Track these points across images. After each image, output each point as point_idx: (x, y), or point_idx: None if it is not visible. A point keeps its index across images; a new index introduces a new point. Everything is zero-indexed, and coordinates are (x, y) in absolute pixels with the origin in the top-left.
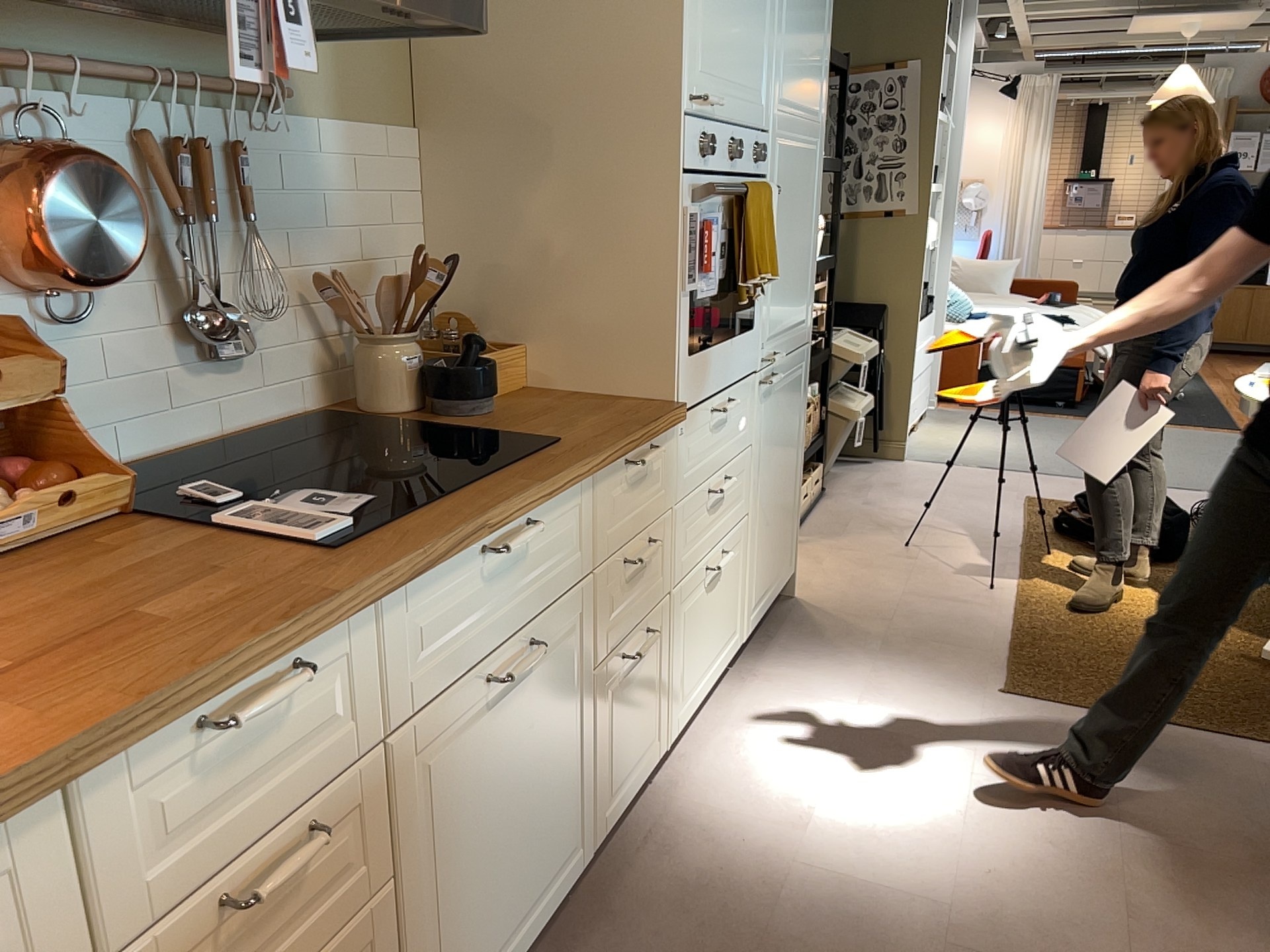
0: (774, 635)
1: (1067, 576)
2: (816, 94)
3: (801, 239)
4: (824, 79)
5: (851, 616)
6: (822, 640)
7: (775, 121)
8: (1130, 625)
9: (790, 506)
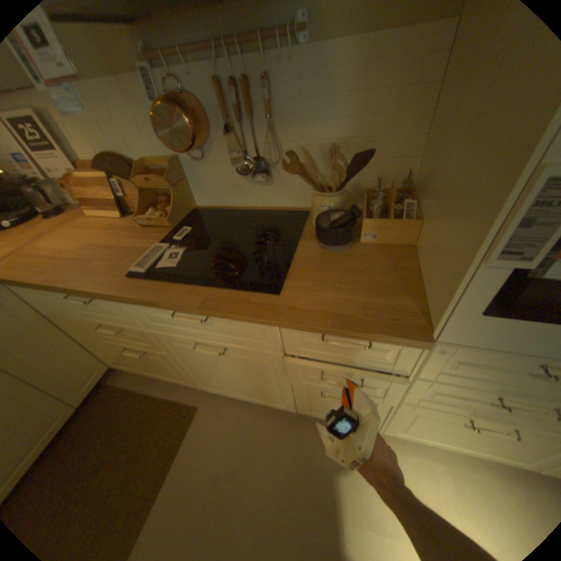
0: None
1: None
2: None
3: None
4: None
5: None
6: None
7: None
8: None
9: None
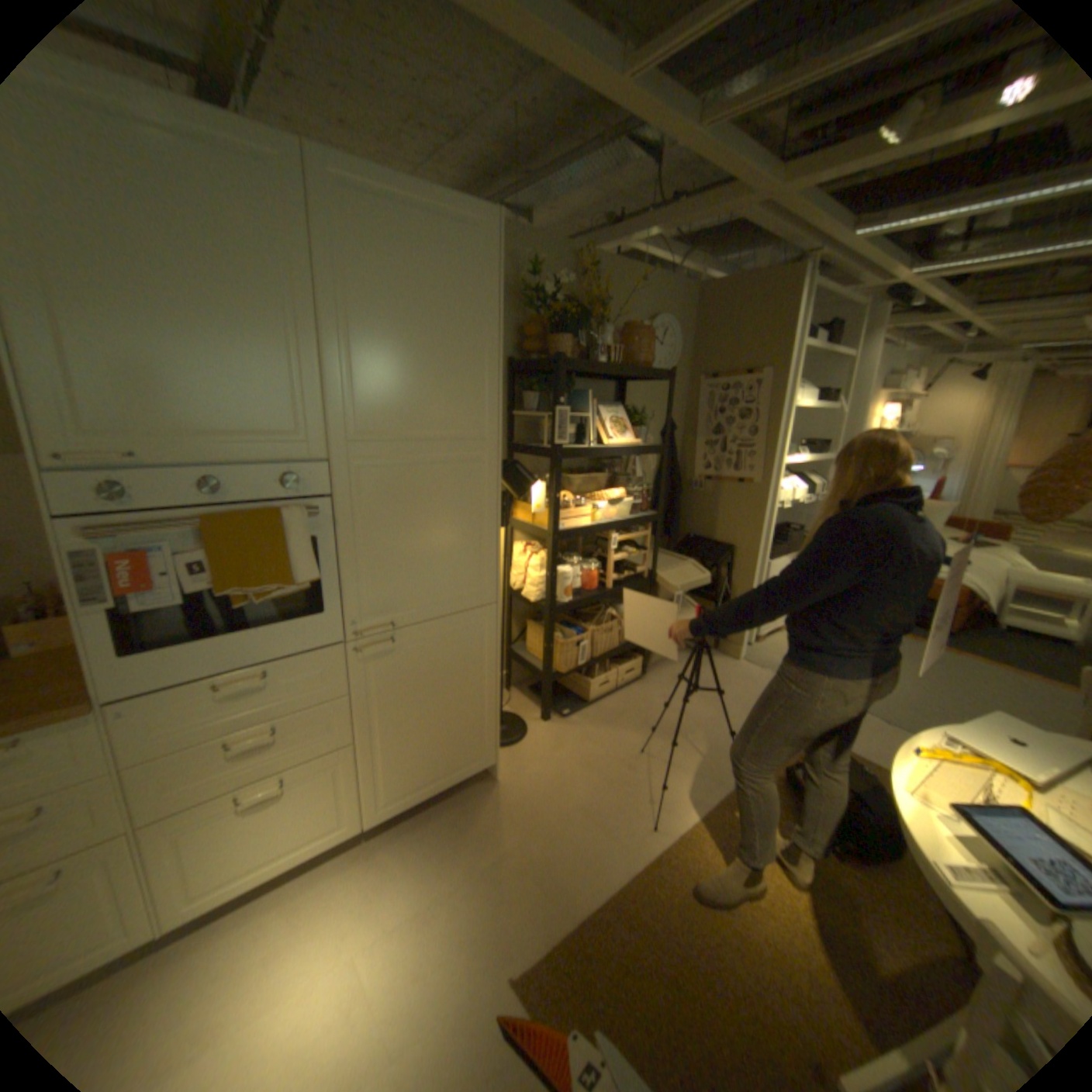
0: (433, 819)
1: (740, 845)
2: (463, 417)
3: (447, 531)
4: (484, 403)
5: (509, 820)
6: (457, 839)
7: (338, 449)
8: (736, 946)
9: (467, 724)
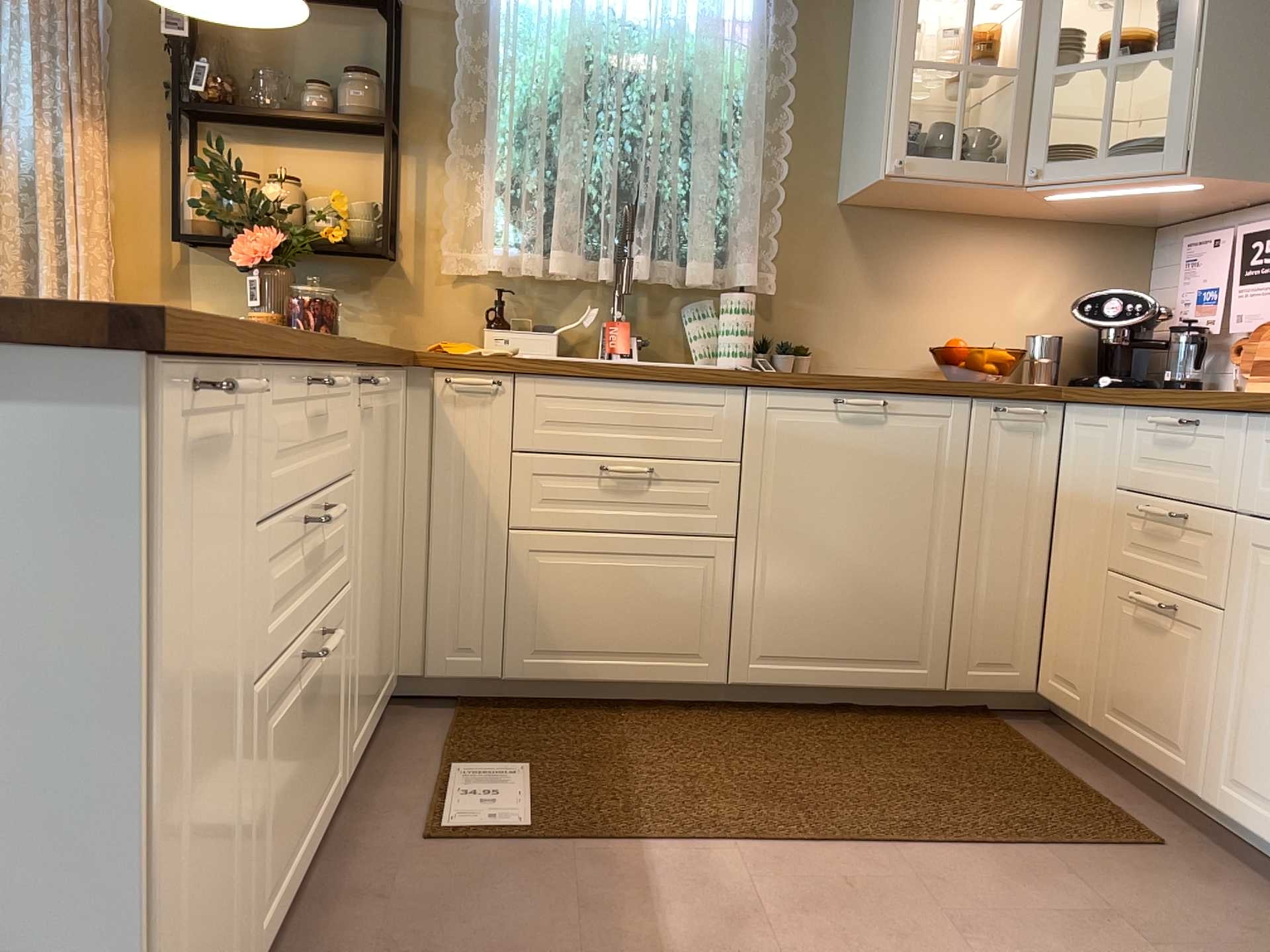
0: None
1: None
2: None
3: None
4: None
5: None
6: None
7: None
8: None
9: None
